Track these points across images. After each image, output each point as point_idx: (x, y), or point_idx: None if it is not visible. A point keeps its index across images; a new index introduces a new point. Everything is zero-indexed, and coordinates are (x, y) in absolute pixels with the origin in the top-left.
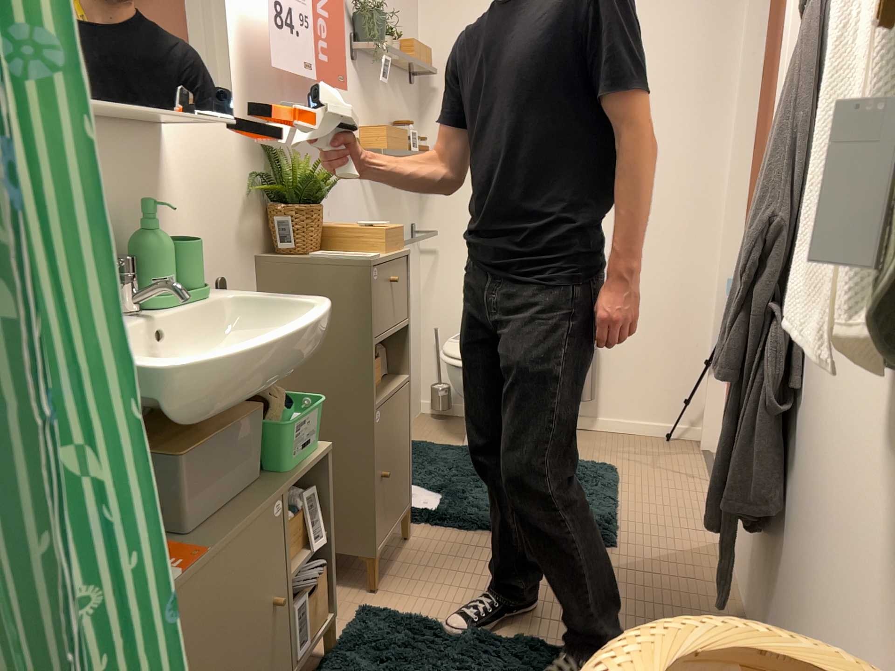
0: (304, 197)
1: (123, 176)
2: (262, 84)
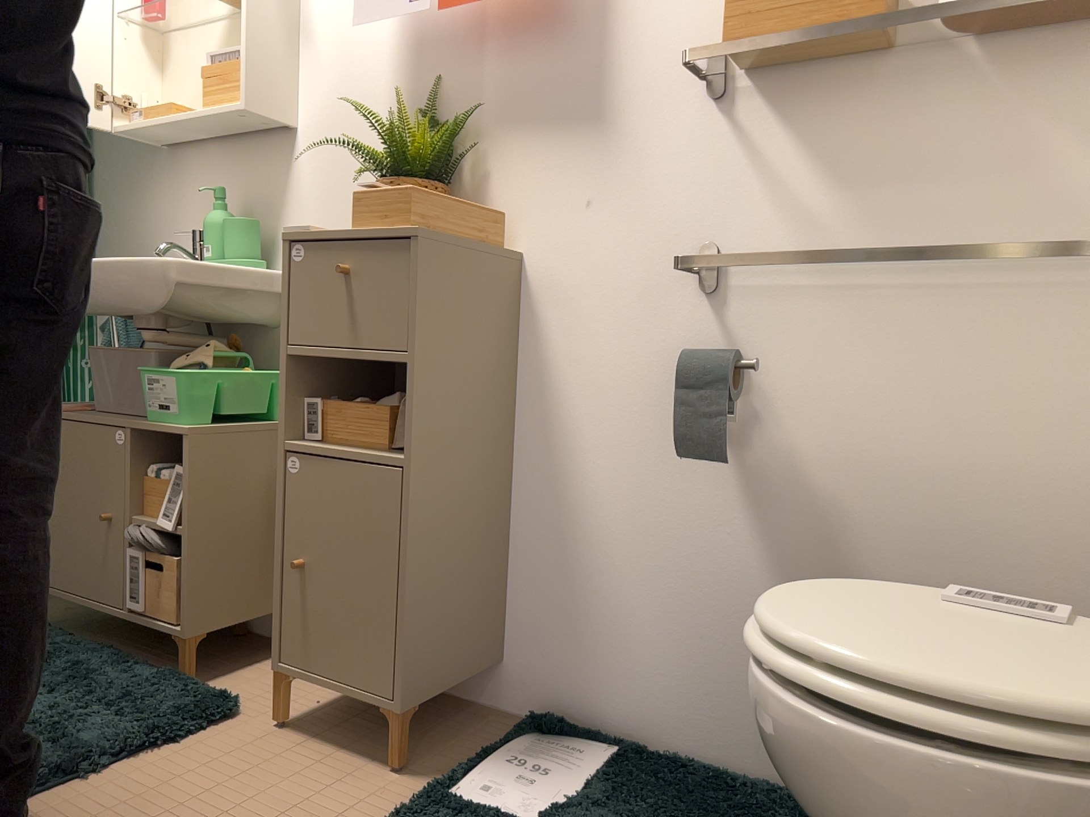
0: (387, 169)
1: (252, 175)
2: (428, 41)
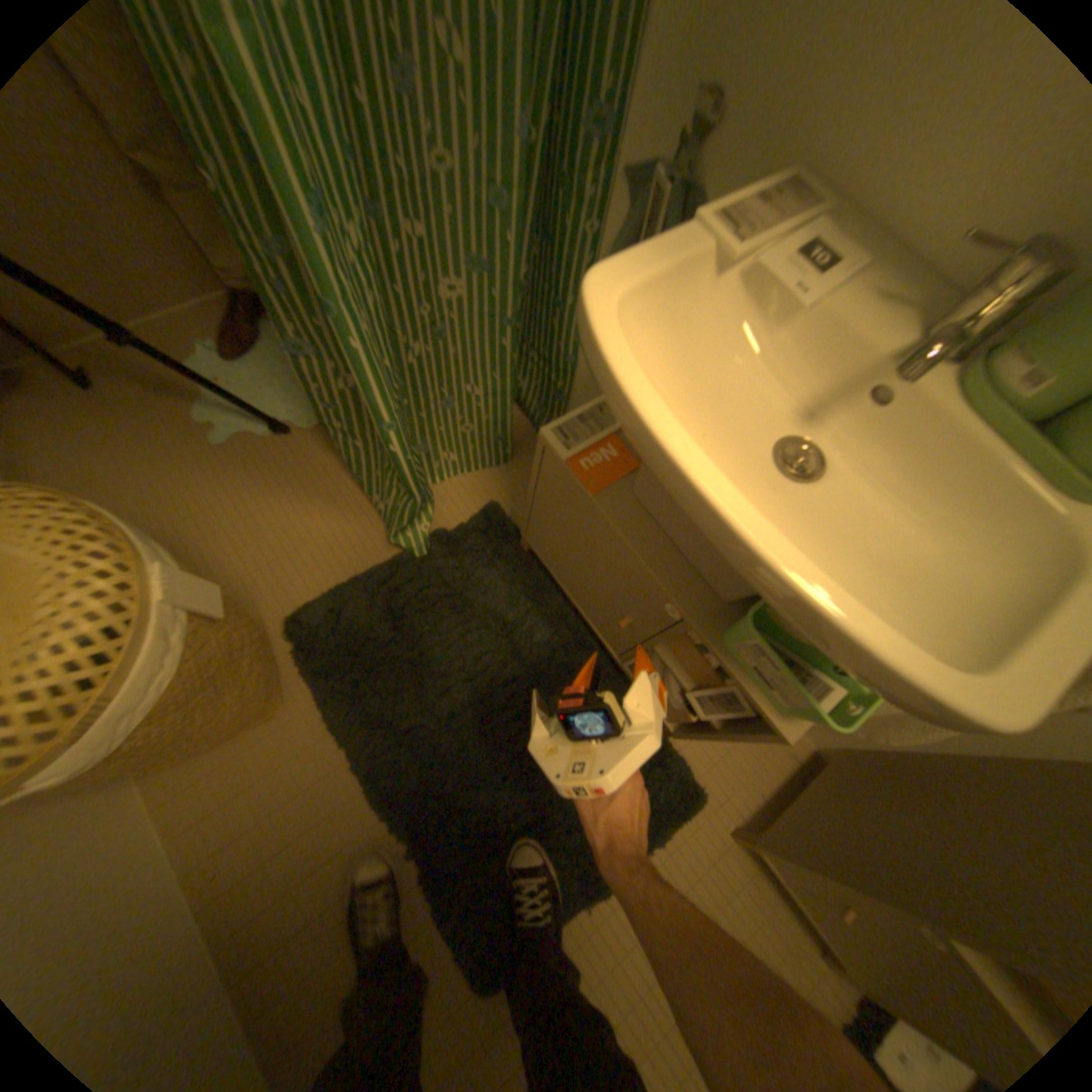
0: None
1: None
2: None
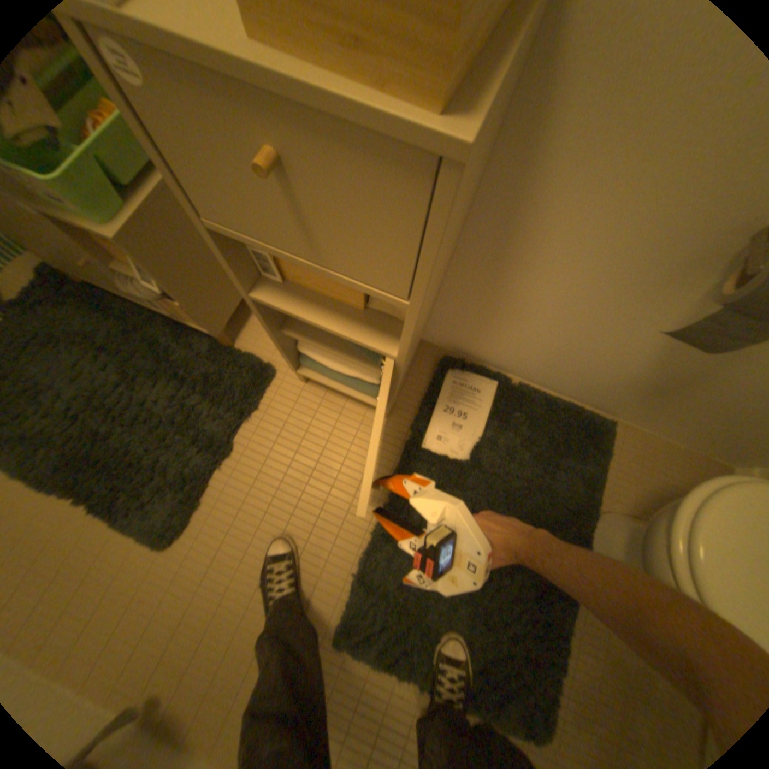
0: None
1: None
2: None
